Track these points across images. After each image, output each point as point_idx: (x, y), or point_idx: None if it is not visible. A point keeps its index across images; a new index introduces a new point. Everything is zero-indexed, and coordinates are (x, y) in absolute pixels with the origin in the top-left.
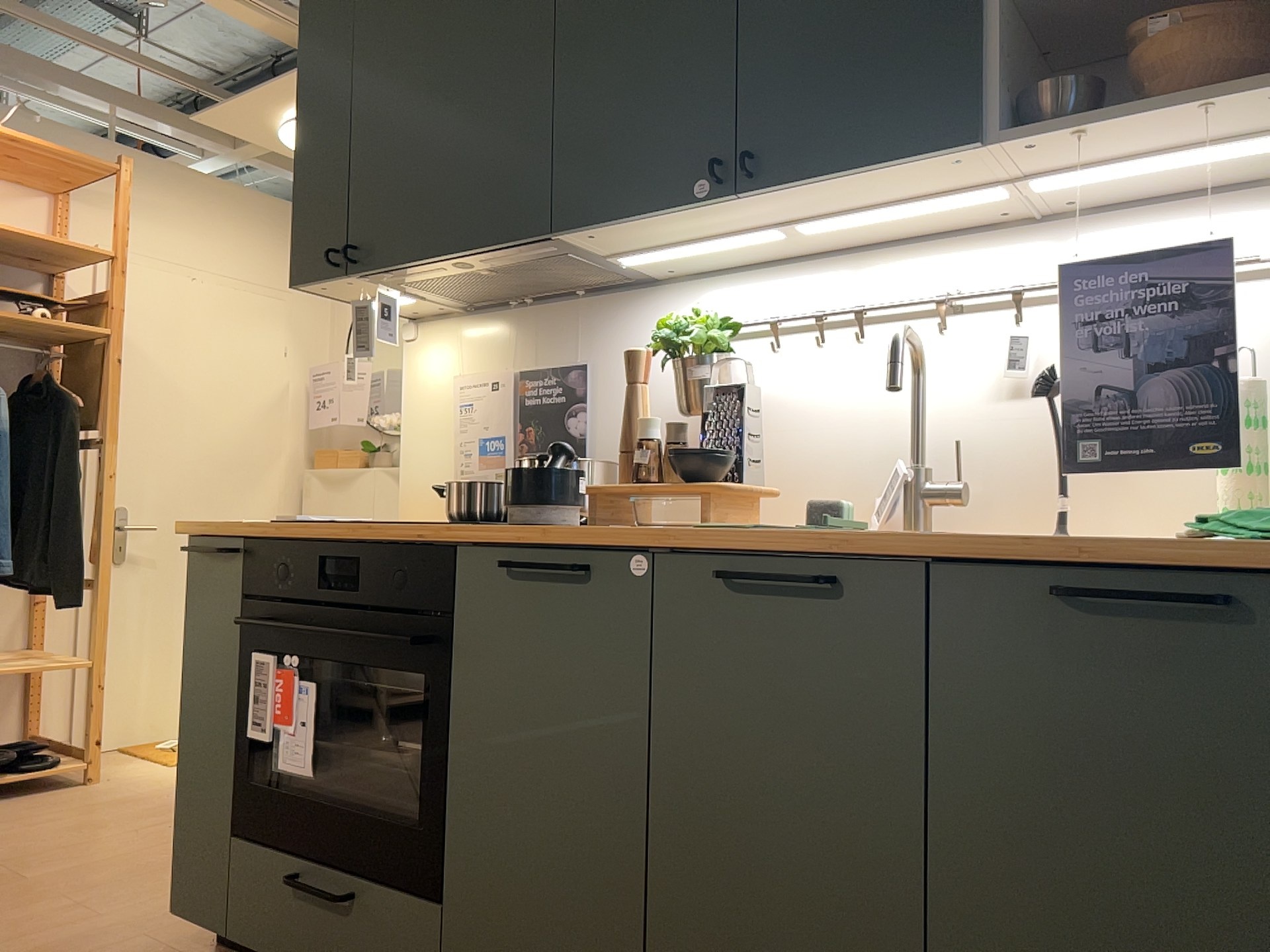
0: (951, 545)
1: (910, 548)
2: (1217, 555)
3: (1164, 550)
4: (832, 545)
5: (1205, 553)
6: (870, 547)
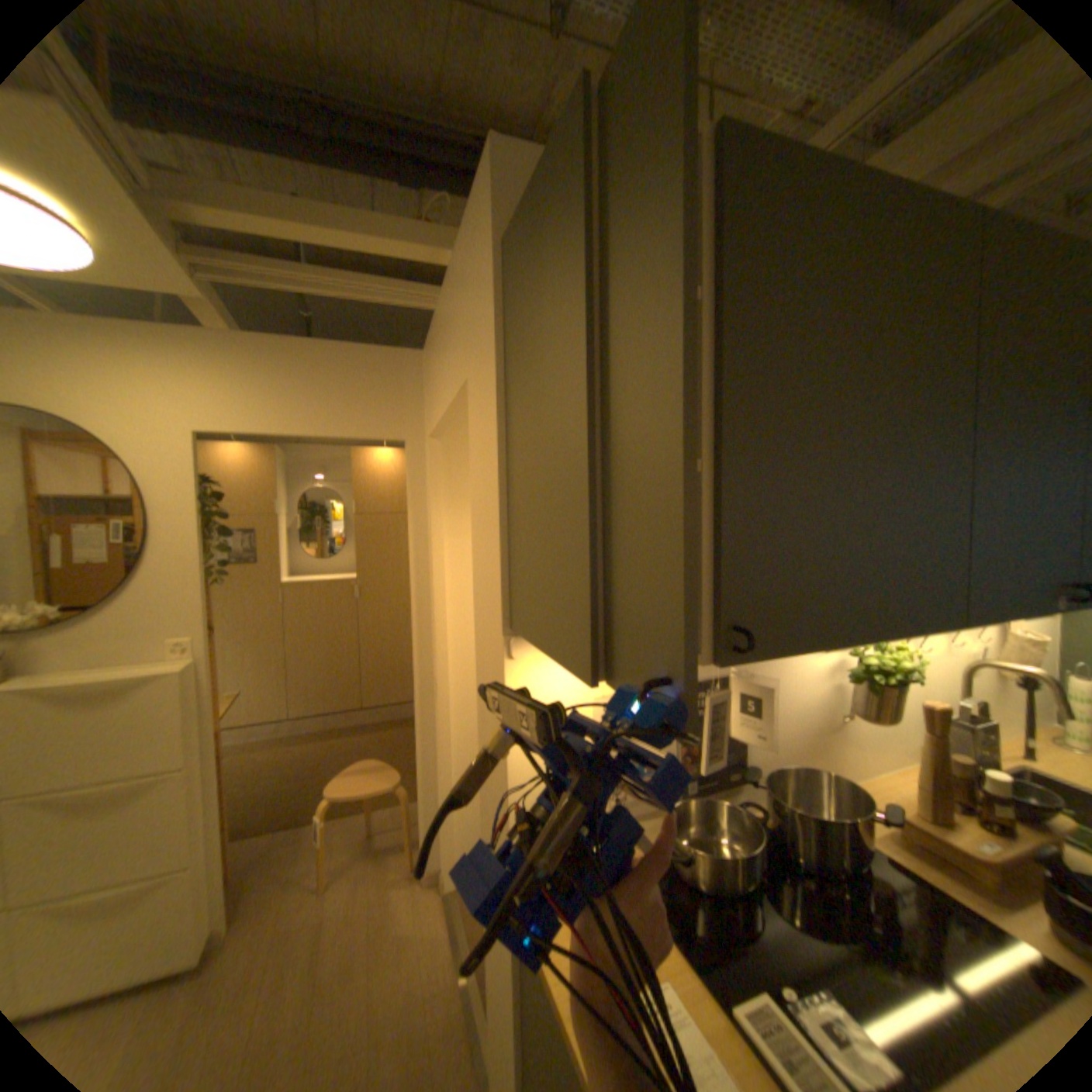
0: None
1: None
2: None
3: None
4: None
5: None
6: None
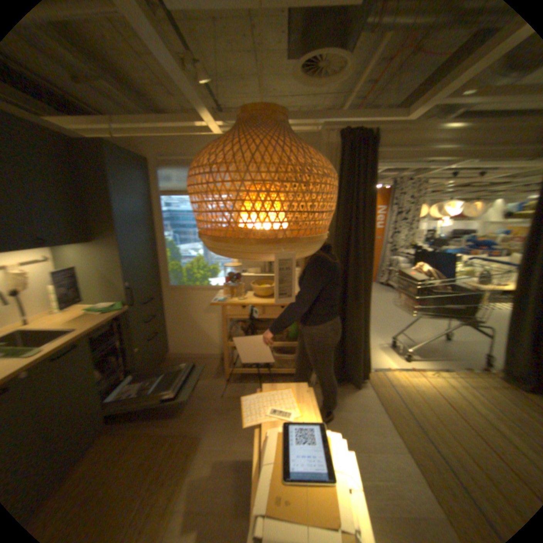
0: (89, 330)
1: (83, 334)
2: (111, 315)
3: (106, 317)
4: (69, 341)
5: (114, 315)
6: (76, 337)
